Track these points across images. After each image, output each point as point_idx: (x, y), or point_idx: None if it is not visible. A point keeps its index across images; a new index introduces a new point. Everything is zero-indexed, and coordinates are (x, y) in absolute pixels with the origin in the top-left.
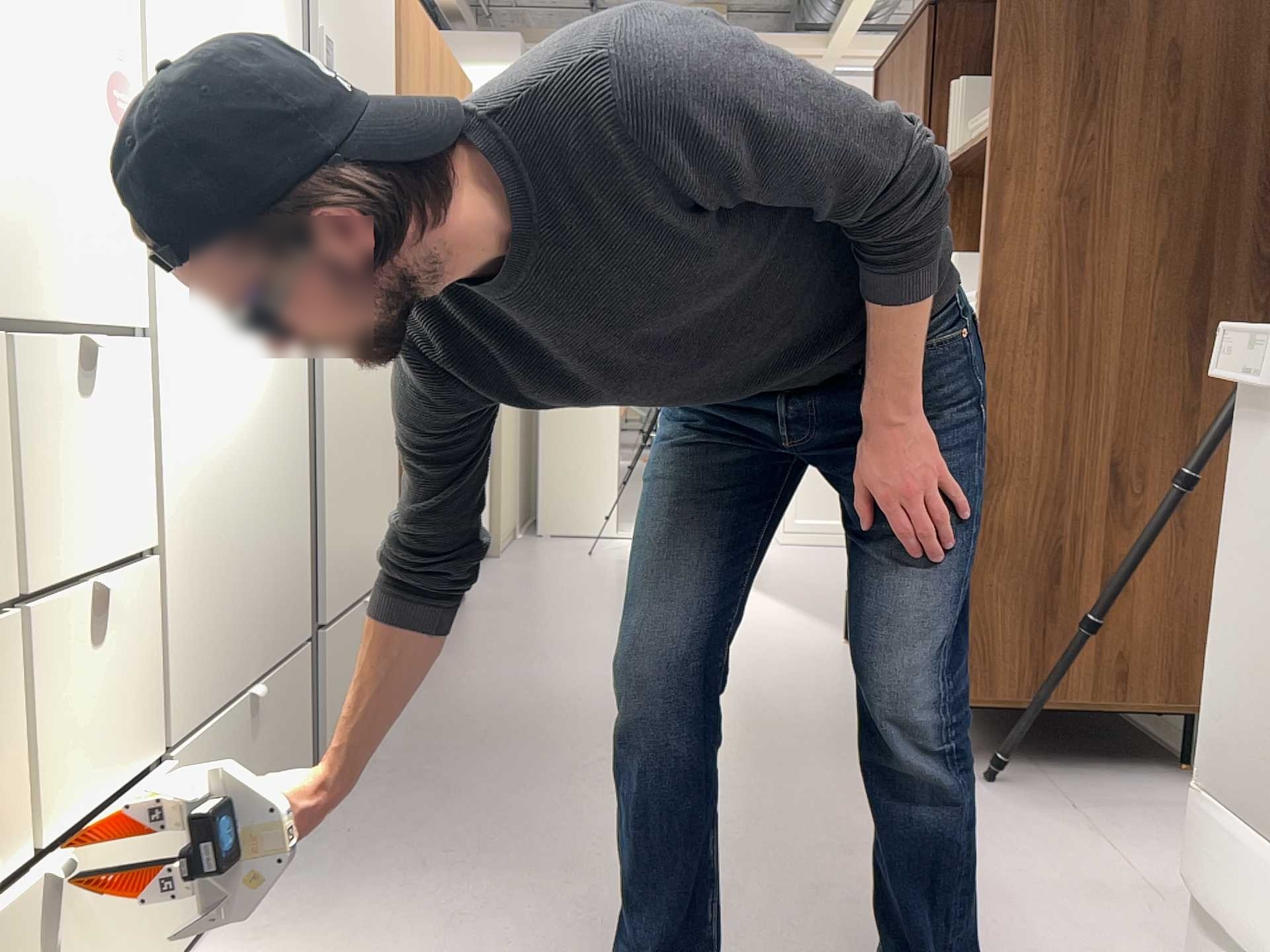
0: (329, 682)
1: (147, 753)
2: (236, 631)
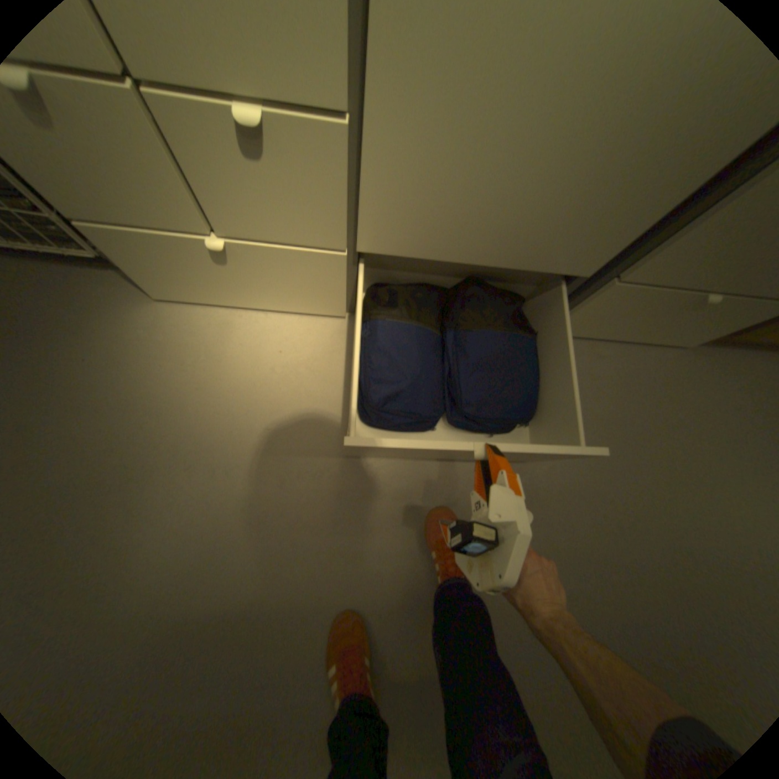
0: (599, 307)
1: (345, 243)
2: (482, 229)
